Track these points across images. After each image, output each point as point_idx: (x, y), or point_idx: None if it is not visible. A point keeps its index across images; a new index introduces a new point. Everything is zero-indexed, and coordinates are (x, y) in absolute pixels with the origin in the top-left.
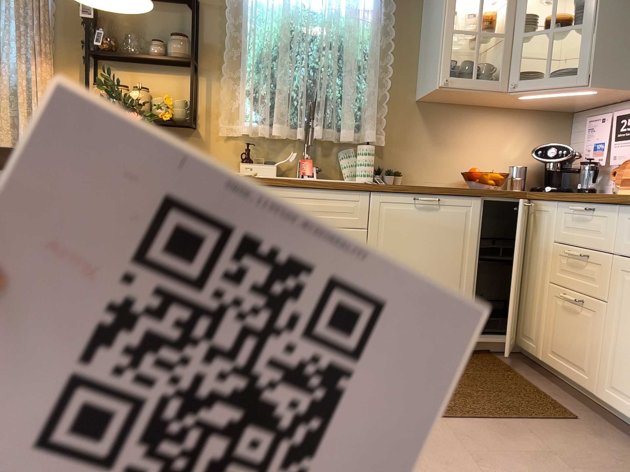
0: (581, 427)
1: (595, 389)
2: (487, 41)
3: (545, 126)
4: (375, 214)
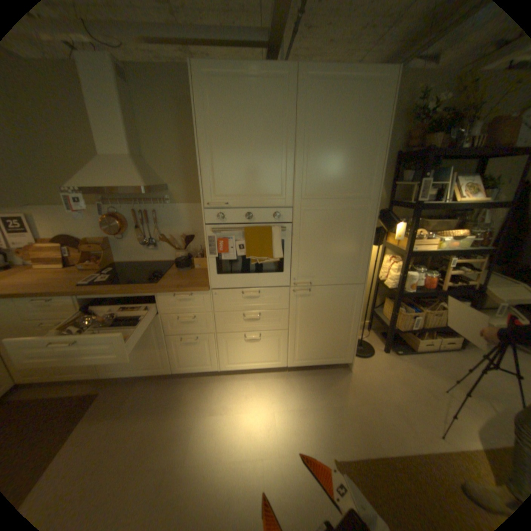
0: (102, 397)
1: (95, 377)
2: None
3: None
4: None
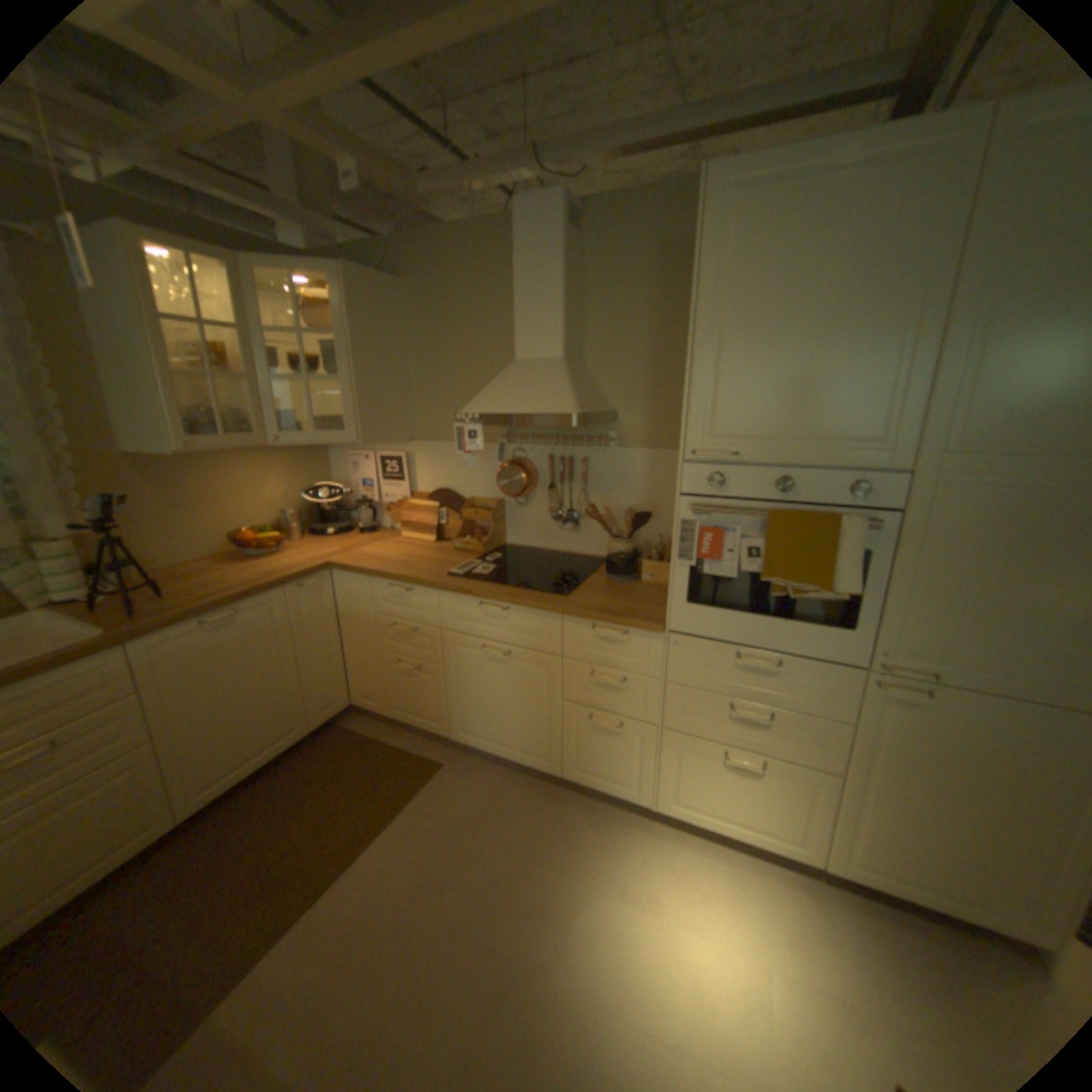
0: (447, 773)
1: (445, 734)
2: (211, 372)
3: (301, 458)
4: (141, 671)
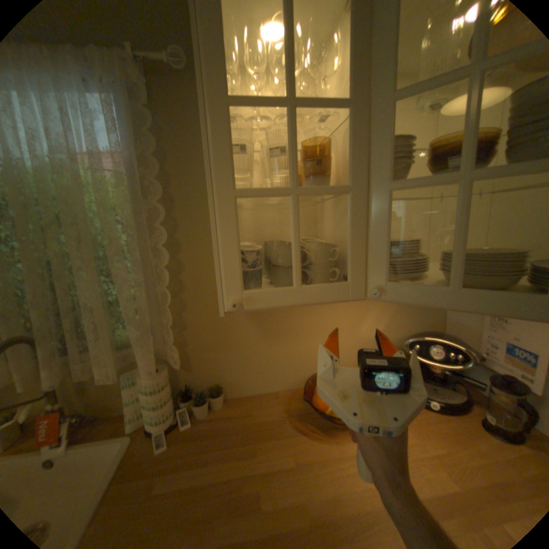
0: None
1: None
2: (323, 189)
3: None
4: None
